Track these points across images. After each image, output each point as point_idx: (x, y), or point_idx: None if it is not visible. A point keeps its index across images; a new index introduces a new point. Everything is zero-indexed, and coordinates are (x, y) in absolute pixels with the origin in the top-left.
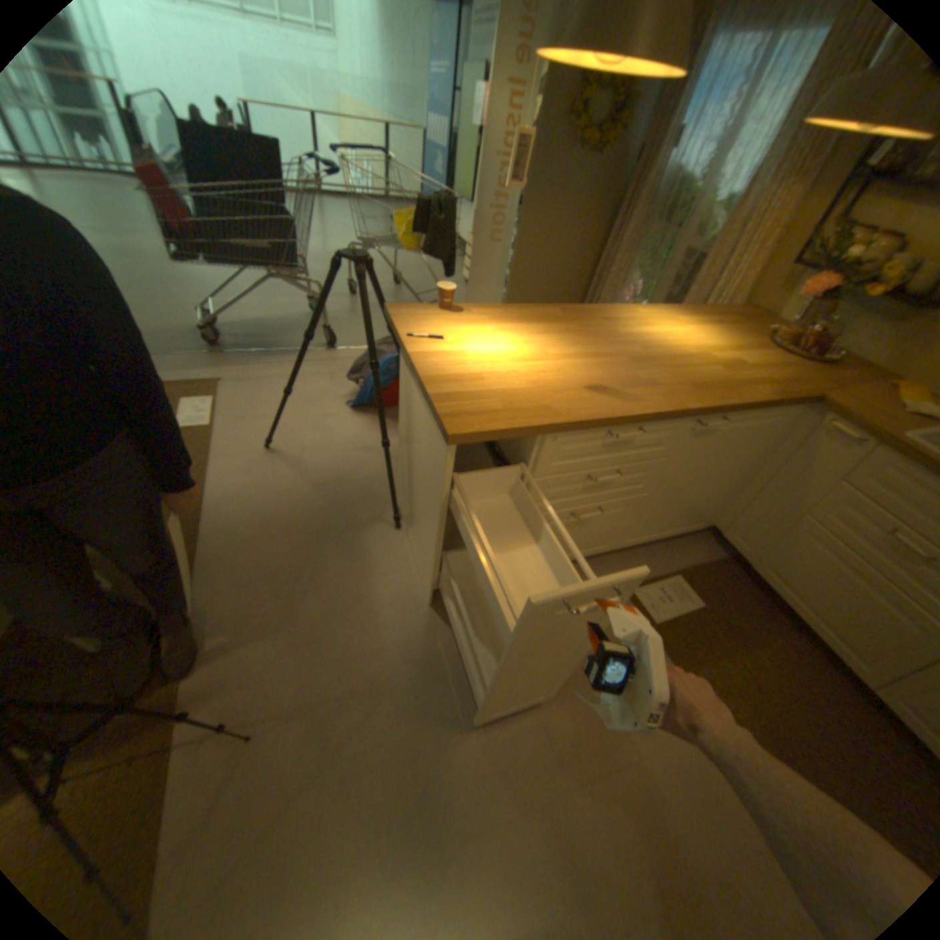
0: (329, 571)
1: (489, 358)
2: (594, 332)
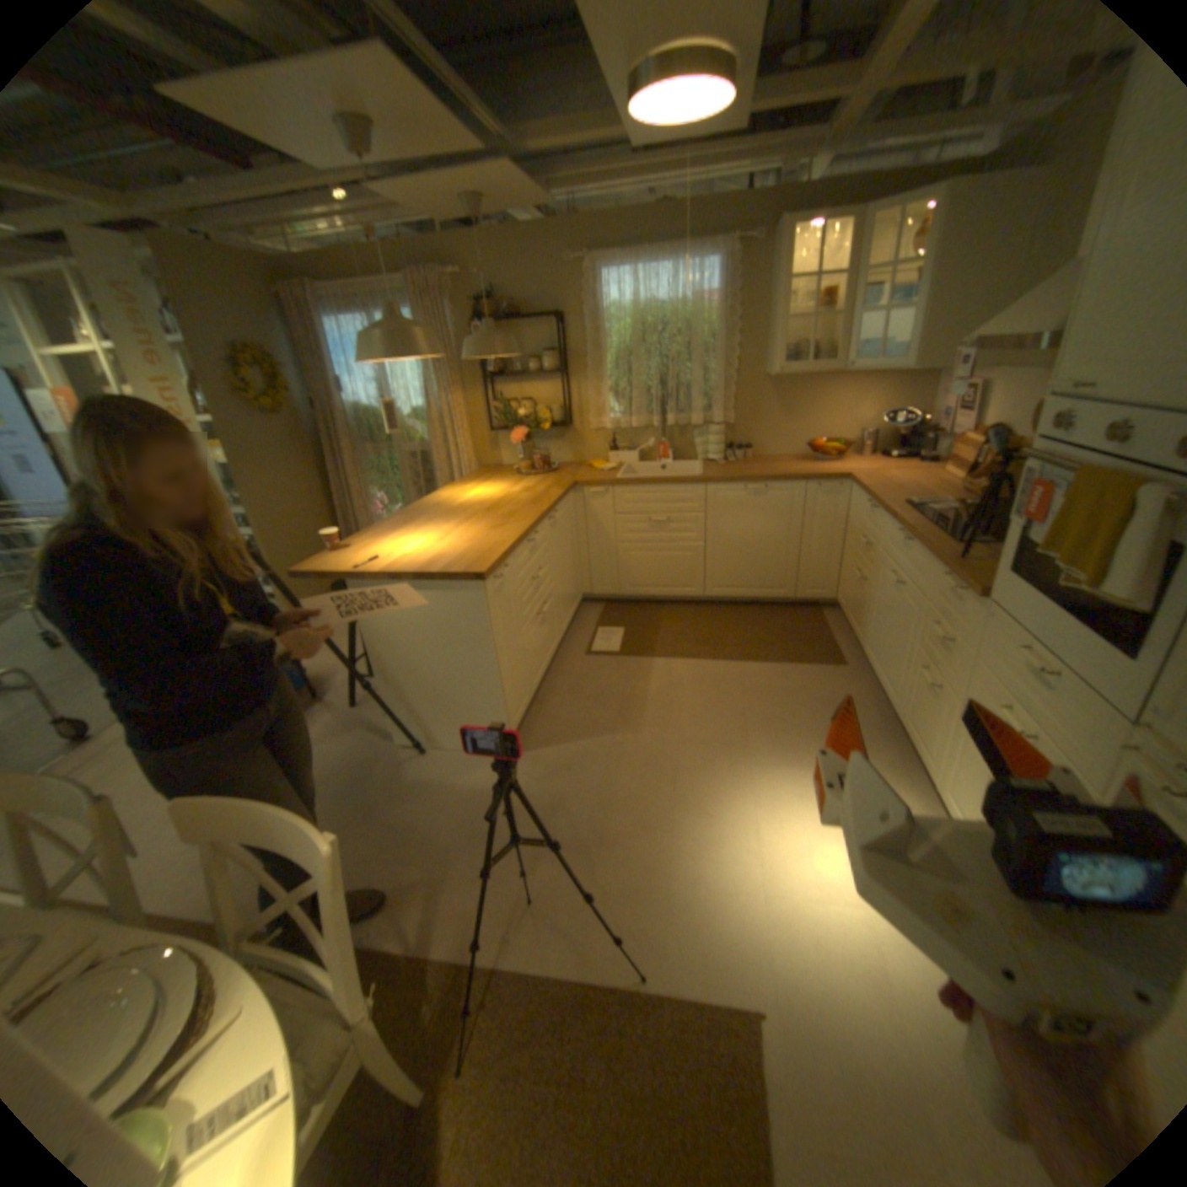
0: (417, 815)
1: (422, 548)
2: (441, 513)
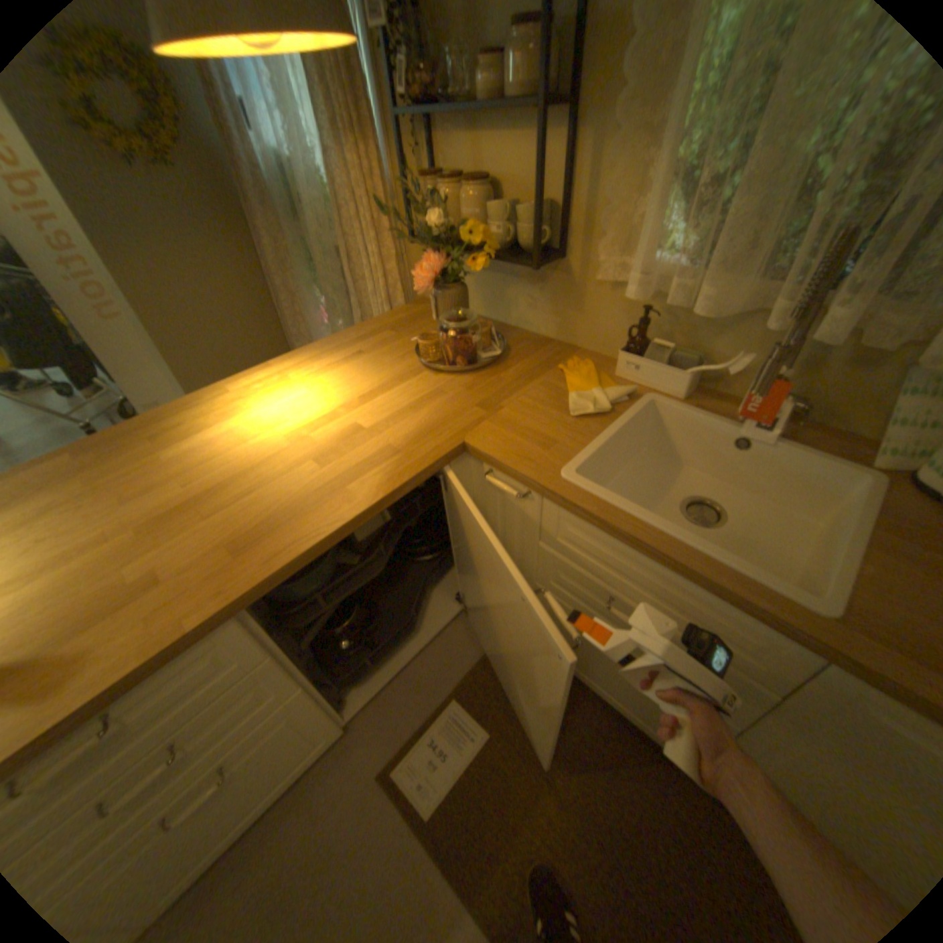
0: None
1: None
2: (105, 484)
